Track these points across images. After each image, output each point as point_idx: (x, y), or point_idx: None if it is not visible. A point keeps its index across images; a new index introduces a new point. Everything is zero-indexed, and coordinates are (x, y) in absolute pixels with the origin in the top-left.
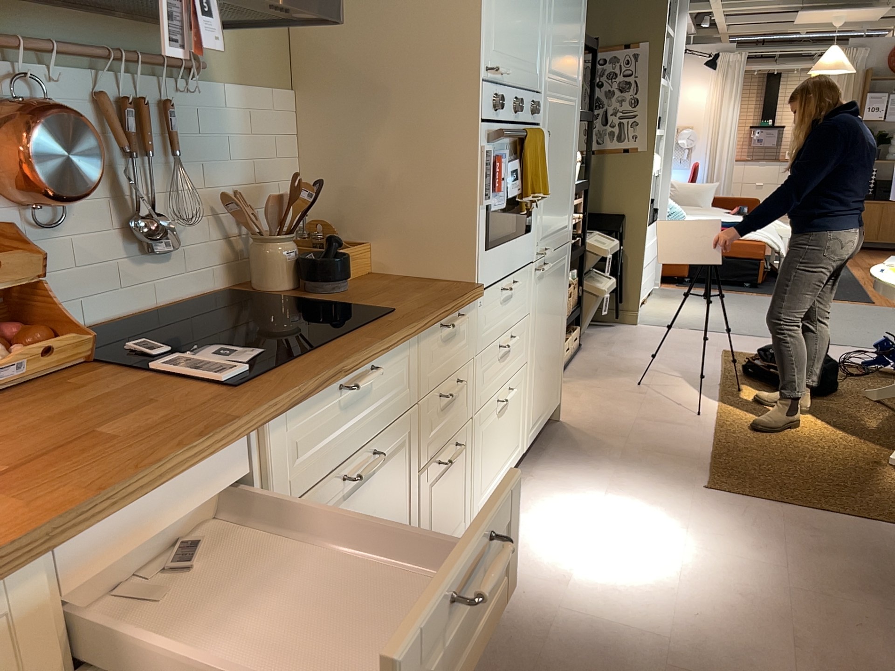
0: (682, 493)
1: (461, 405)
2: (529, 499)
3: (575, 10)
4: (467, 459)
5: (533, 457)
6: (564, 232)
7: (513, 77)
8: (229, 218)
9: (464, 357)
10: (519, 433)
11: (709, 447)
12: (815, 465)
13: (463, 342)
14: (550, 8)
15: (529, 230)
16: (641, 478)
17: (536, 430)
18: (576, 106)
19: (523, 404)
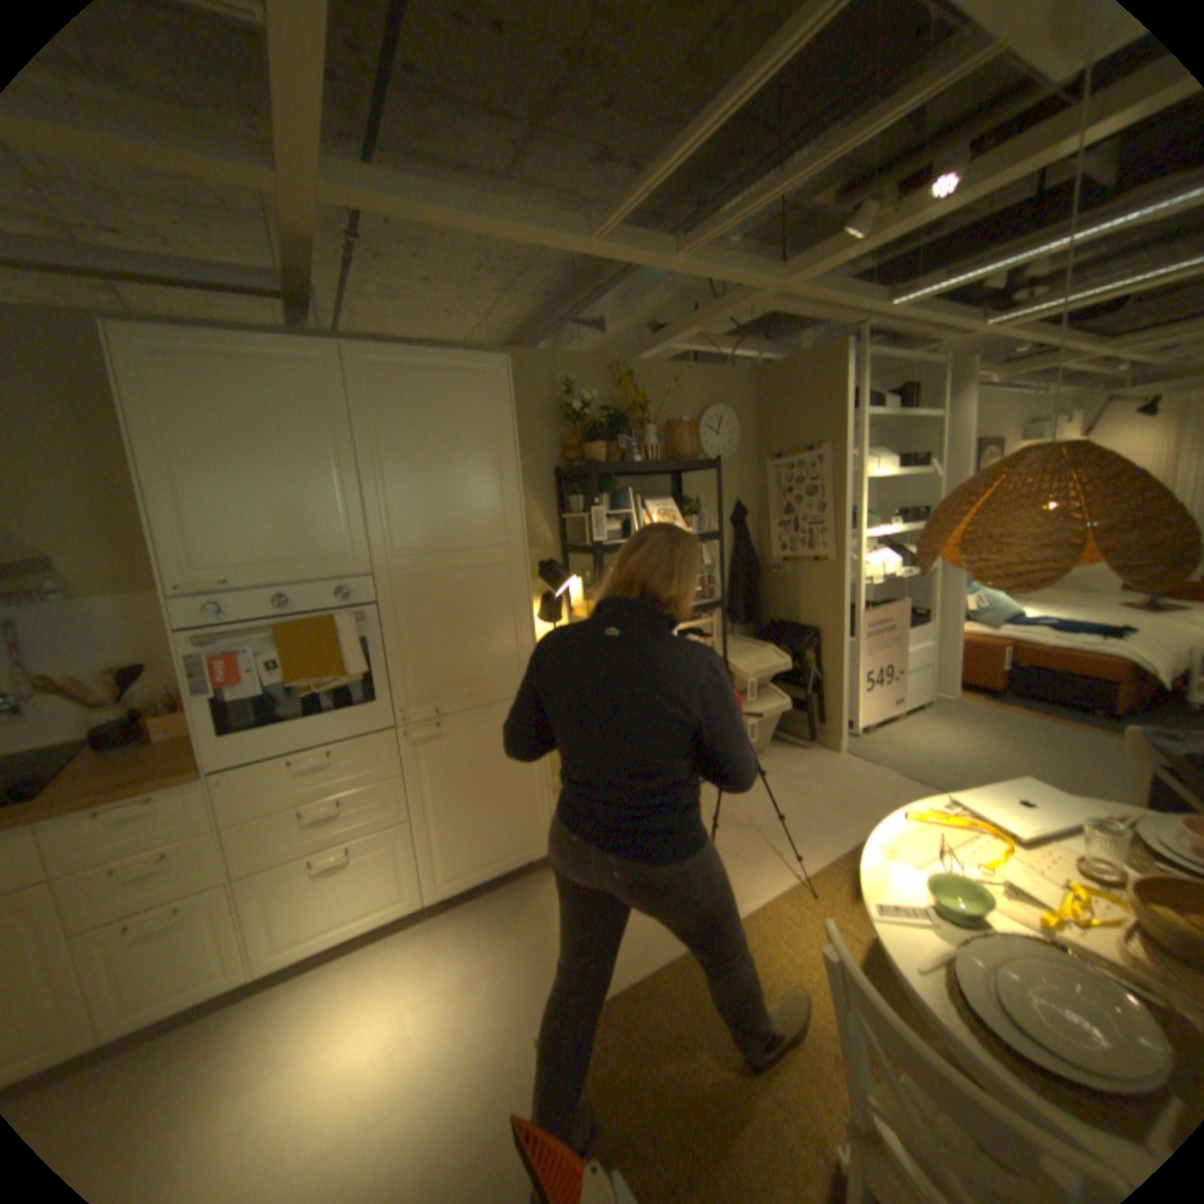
0: (502, 1038)
1: (186, 875)
2: (382, 964)
3: (464, 478)
4: (217, 920)
5: (465, 910)
6: (506, 687)
7: (260, 579)
8: (102, 687)
9: (176, 834)
10: (396, 889)
11: (638, 981)
12: (720, 1091)
13: (173, 821)
14: (368, 496)
15: (368, 702)
16: (503, 990)
17: (463, 884)
18: (511, 562)
19: (406, 862)
